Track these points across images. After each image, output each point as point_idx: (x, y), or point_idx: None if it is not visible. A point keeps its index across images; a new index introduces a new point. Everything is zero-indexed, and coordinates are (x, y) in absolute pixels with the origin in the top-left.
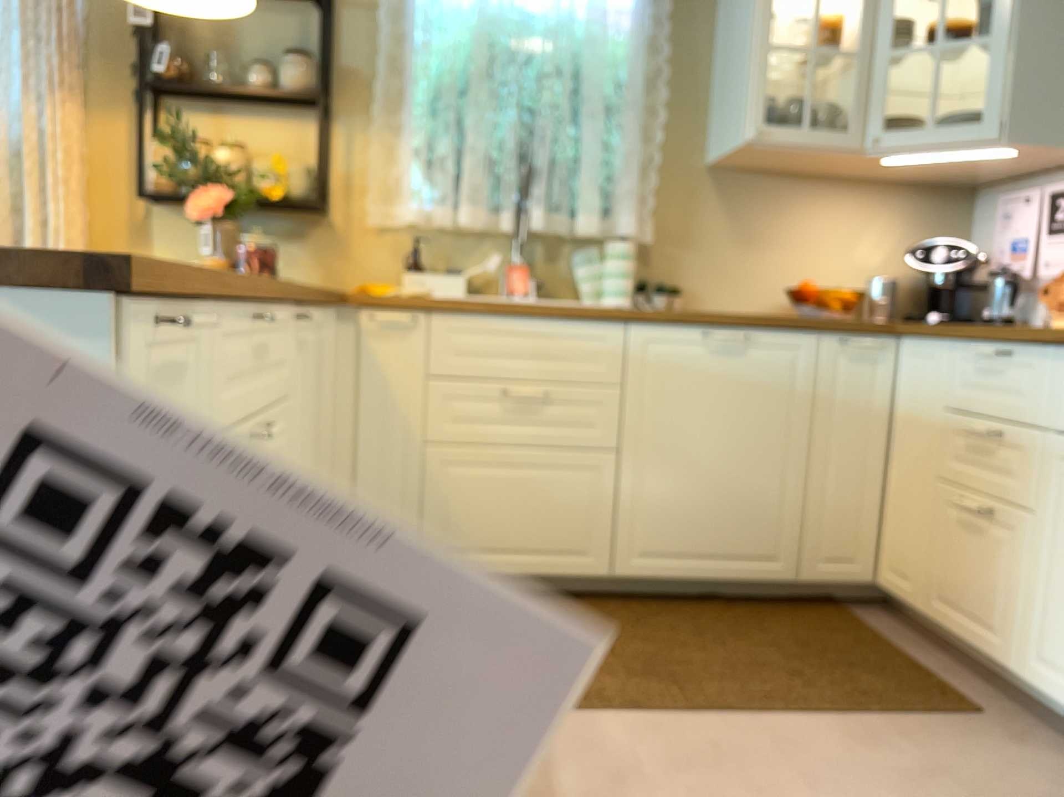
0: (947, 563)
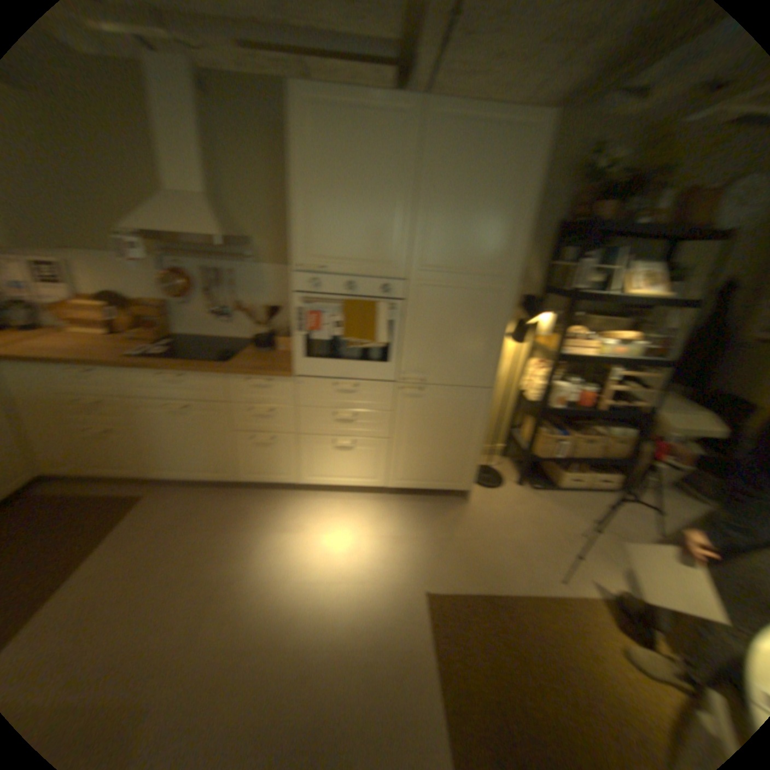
0: (92, 452)
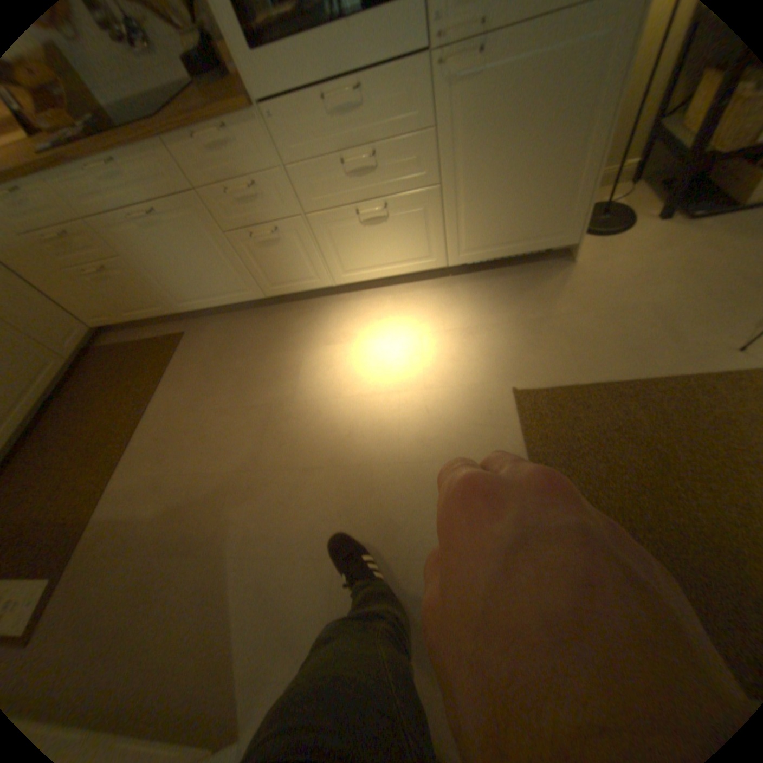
0: (106, 300)
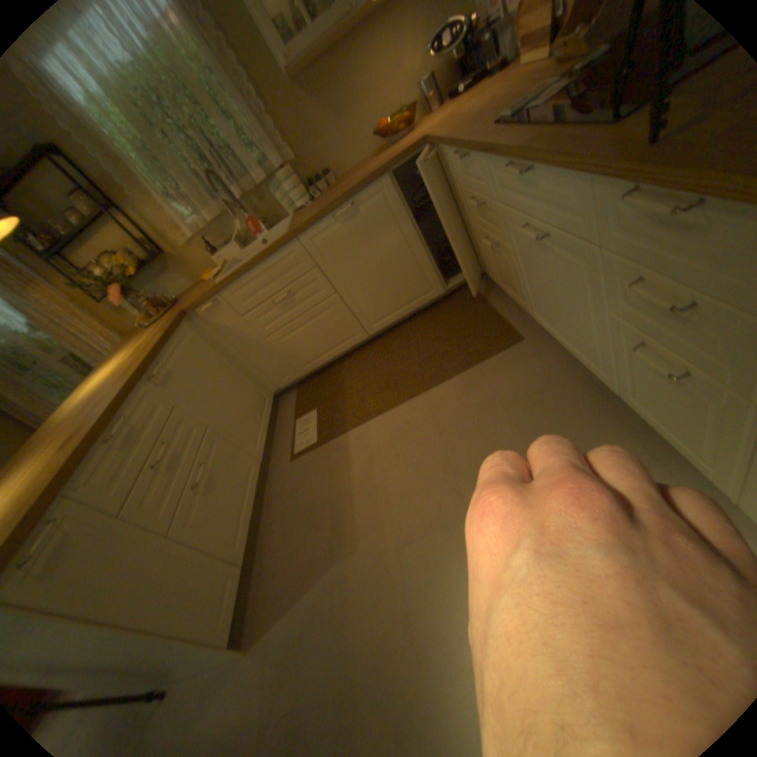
0: (495, 263)
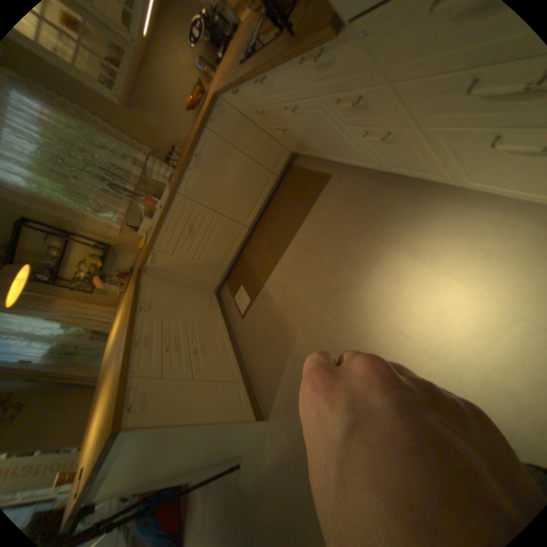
0: (293, 142)
